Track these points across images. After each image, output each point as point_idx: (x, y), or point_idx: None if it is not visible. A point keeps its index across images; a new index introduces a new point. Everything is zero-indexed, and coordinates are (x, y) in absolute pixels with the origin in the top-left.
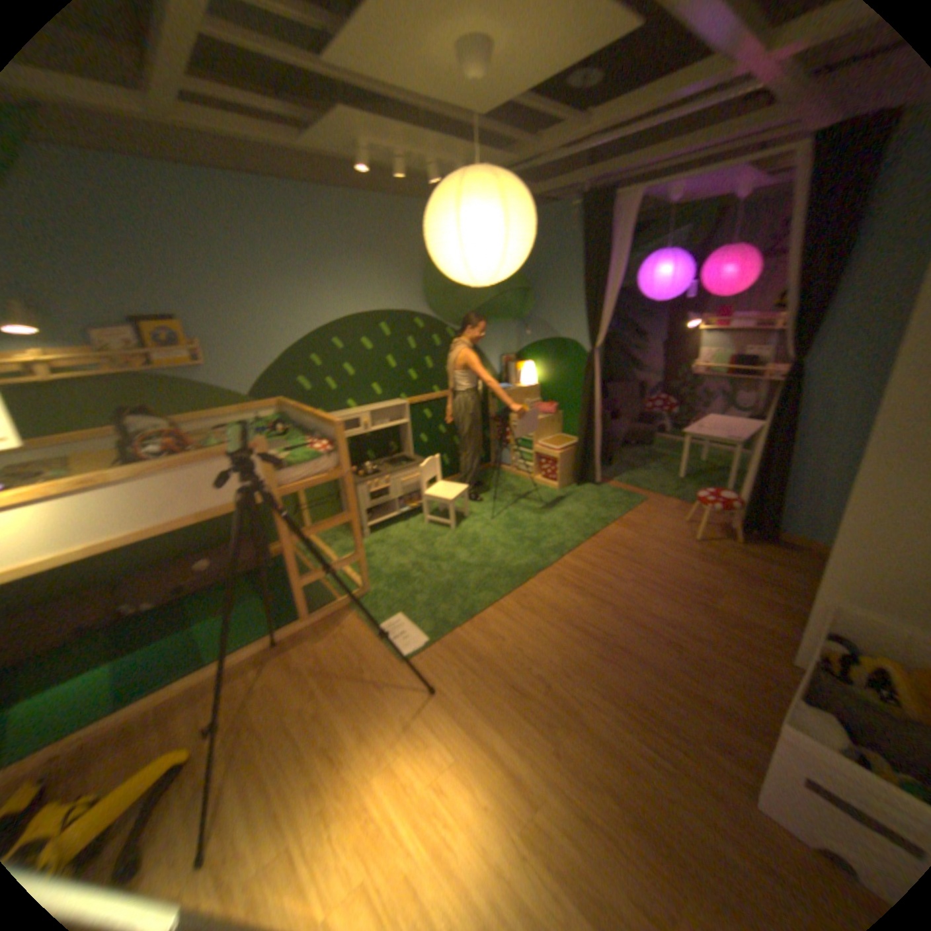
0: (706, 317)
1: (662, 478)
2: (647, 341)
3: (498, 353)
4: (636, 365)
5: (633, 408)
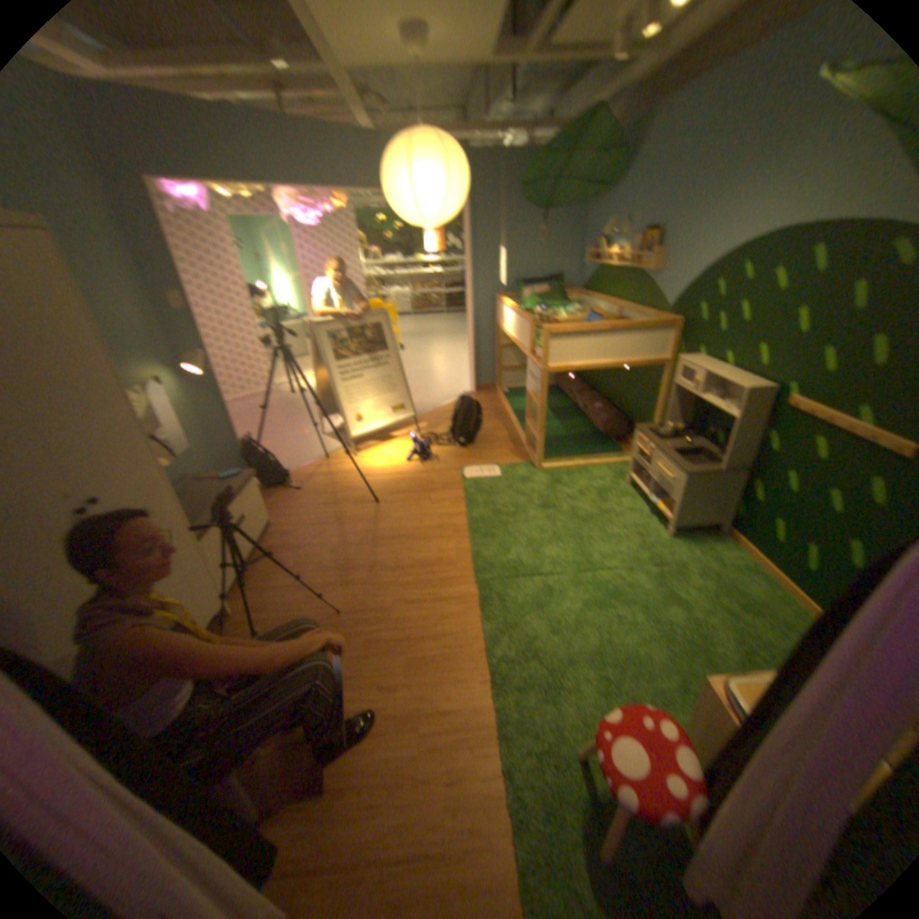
0: None
1: None
2: None
3: None
4: None
5: None
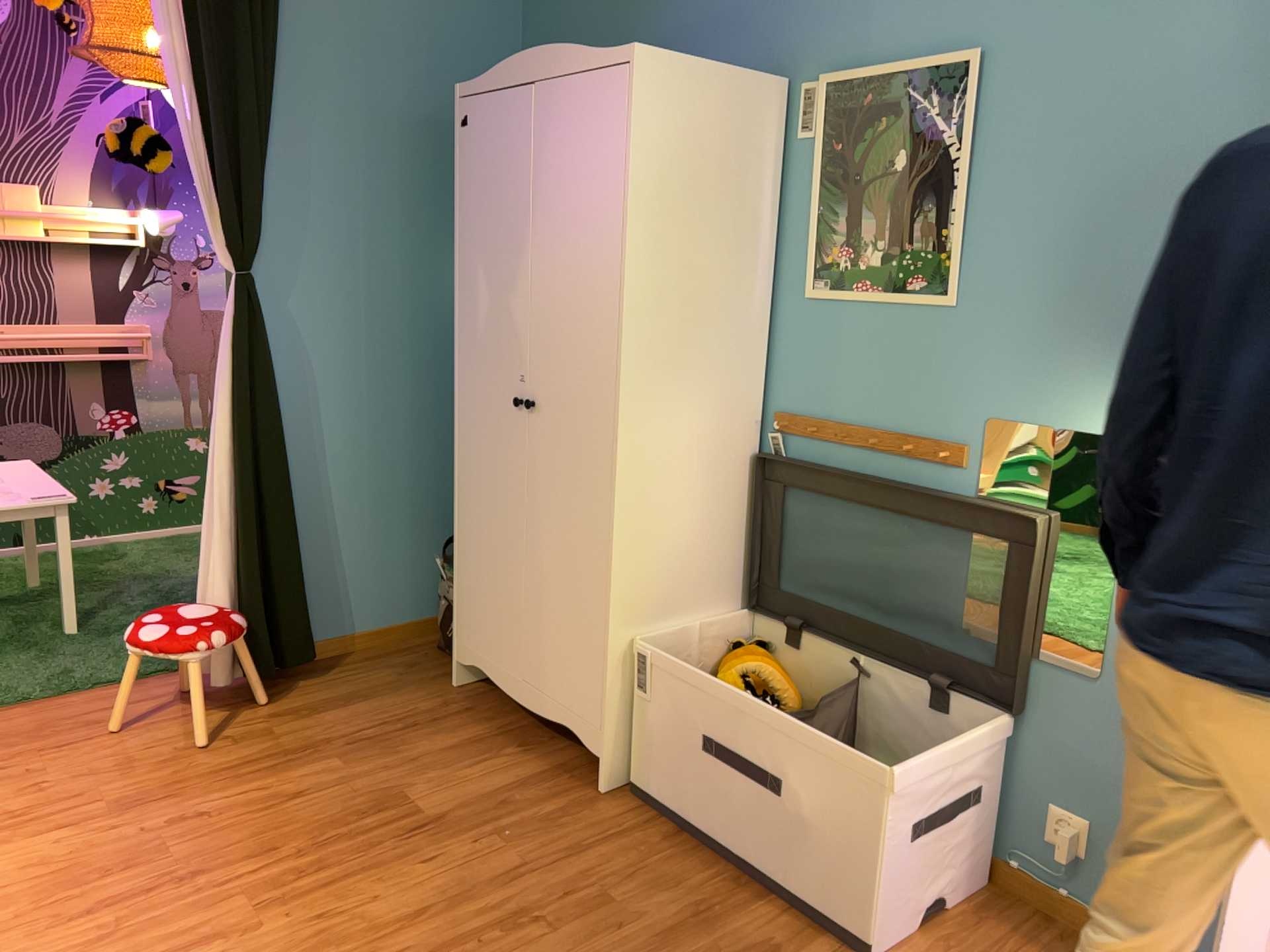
0: None
1: None
2: None
3: None
4: None
5: None
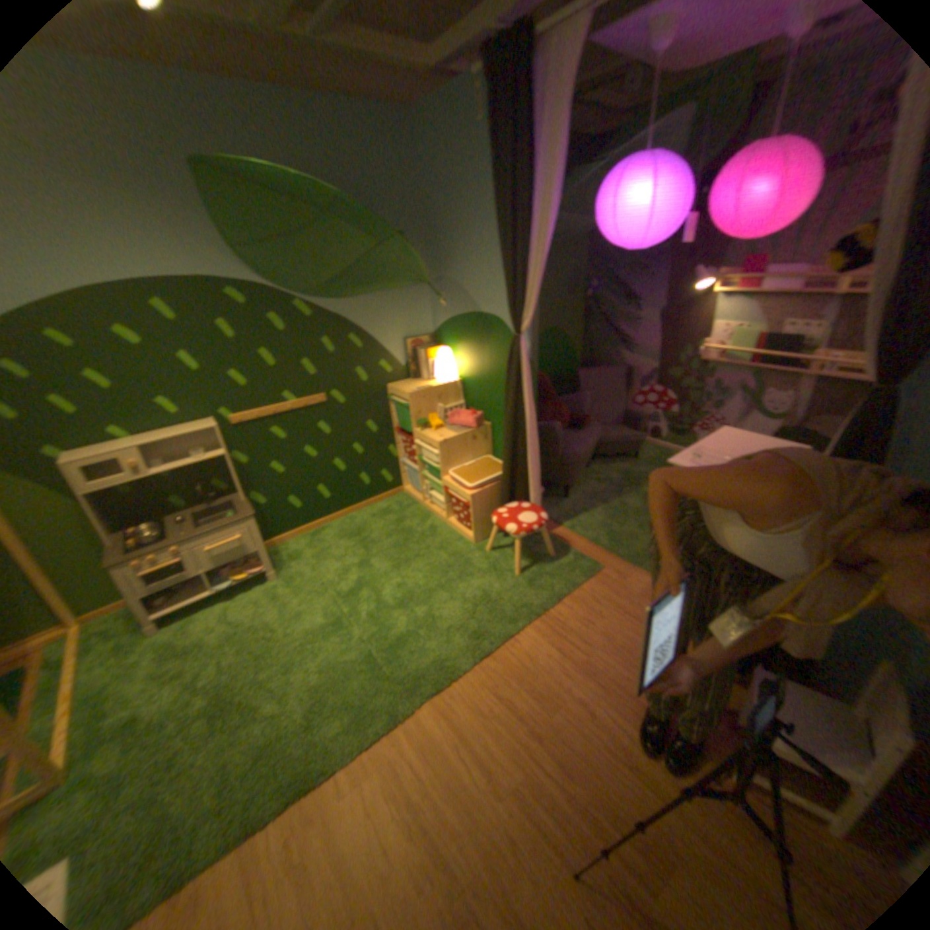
0: (728, 272)
1: (637, 525)
2: (641, 308)
3: (402, 333)
4: (626, 342)
5: (618, 404)
